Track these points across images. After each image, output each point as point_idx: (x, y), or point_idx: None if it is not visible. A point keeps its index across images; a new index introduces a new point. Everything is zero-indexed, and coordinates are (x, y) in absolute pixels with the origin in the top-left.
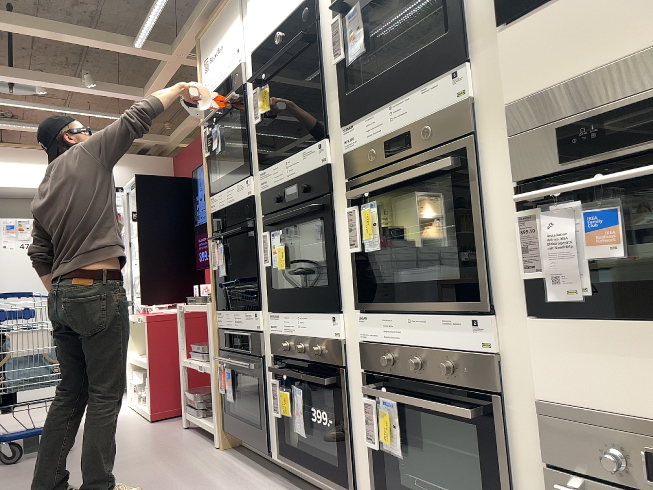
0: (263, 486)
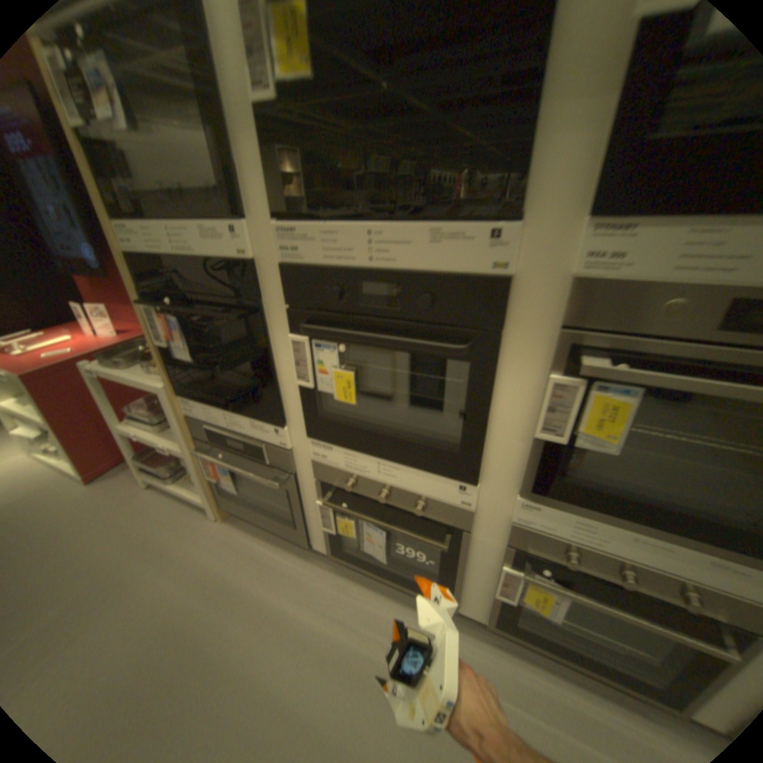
0: (314, 579)
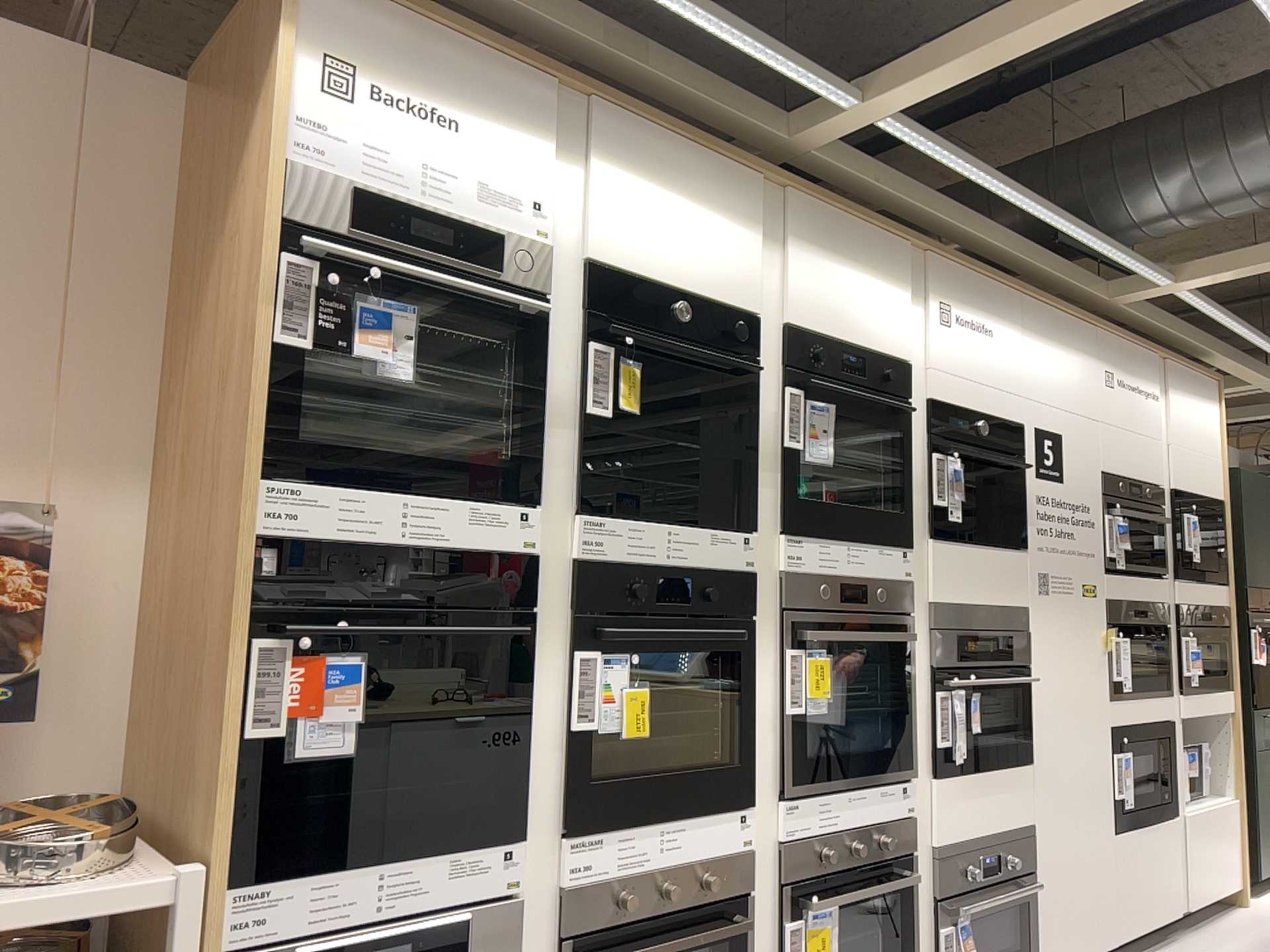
0: None
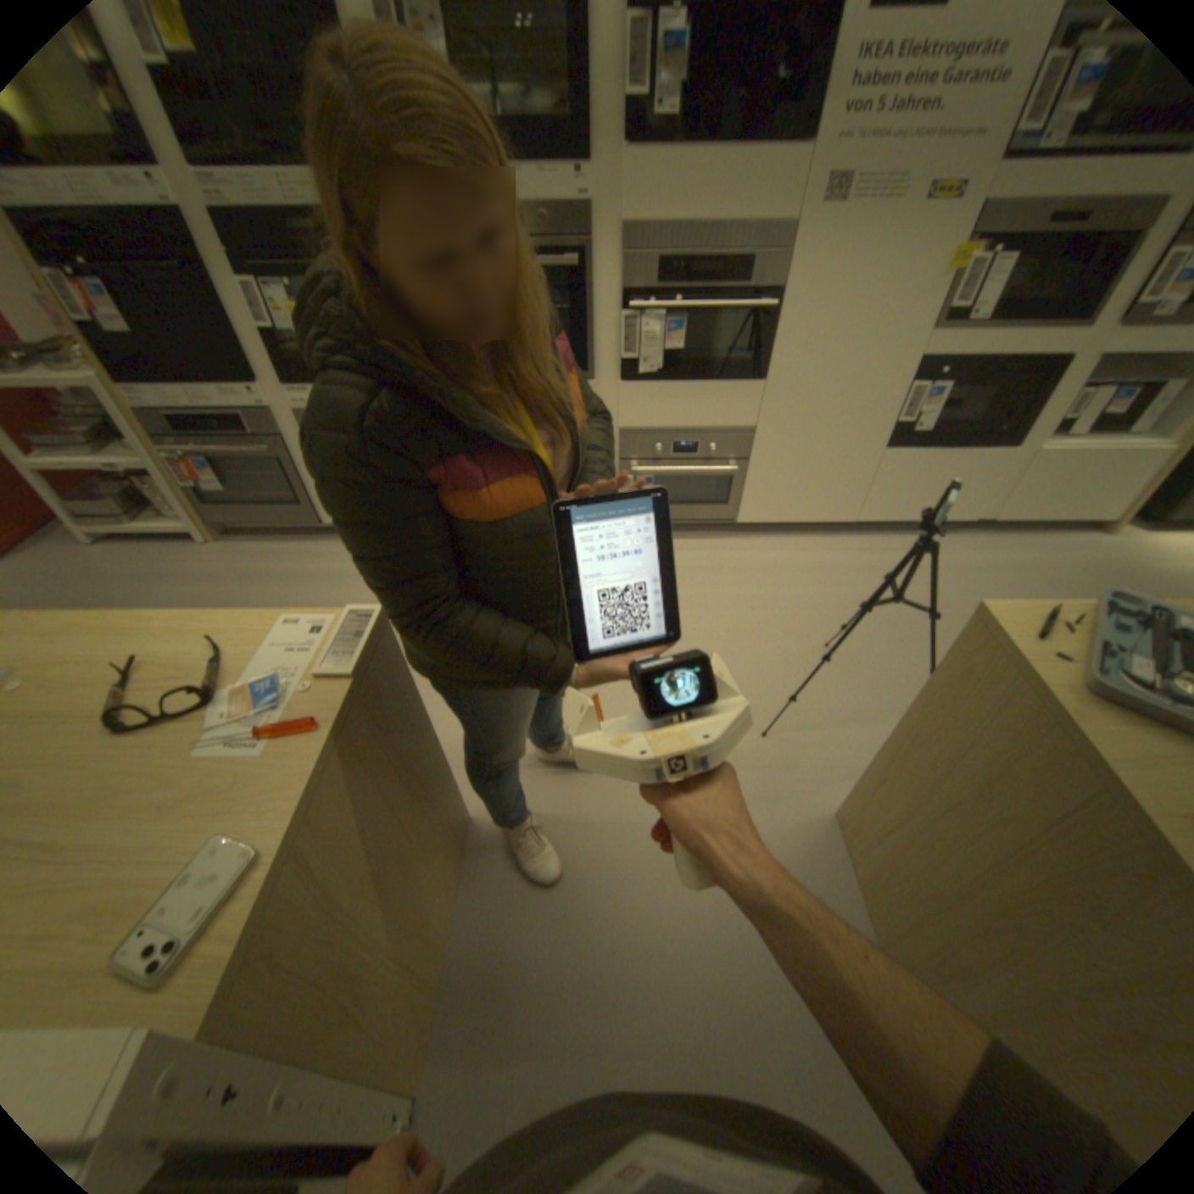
0: (332, 551)
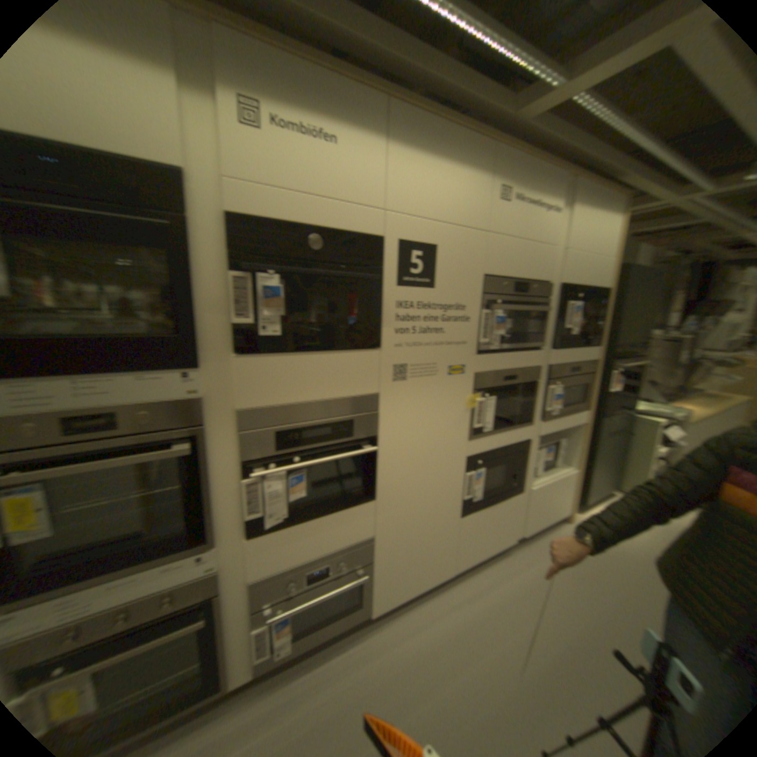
0: None
